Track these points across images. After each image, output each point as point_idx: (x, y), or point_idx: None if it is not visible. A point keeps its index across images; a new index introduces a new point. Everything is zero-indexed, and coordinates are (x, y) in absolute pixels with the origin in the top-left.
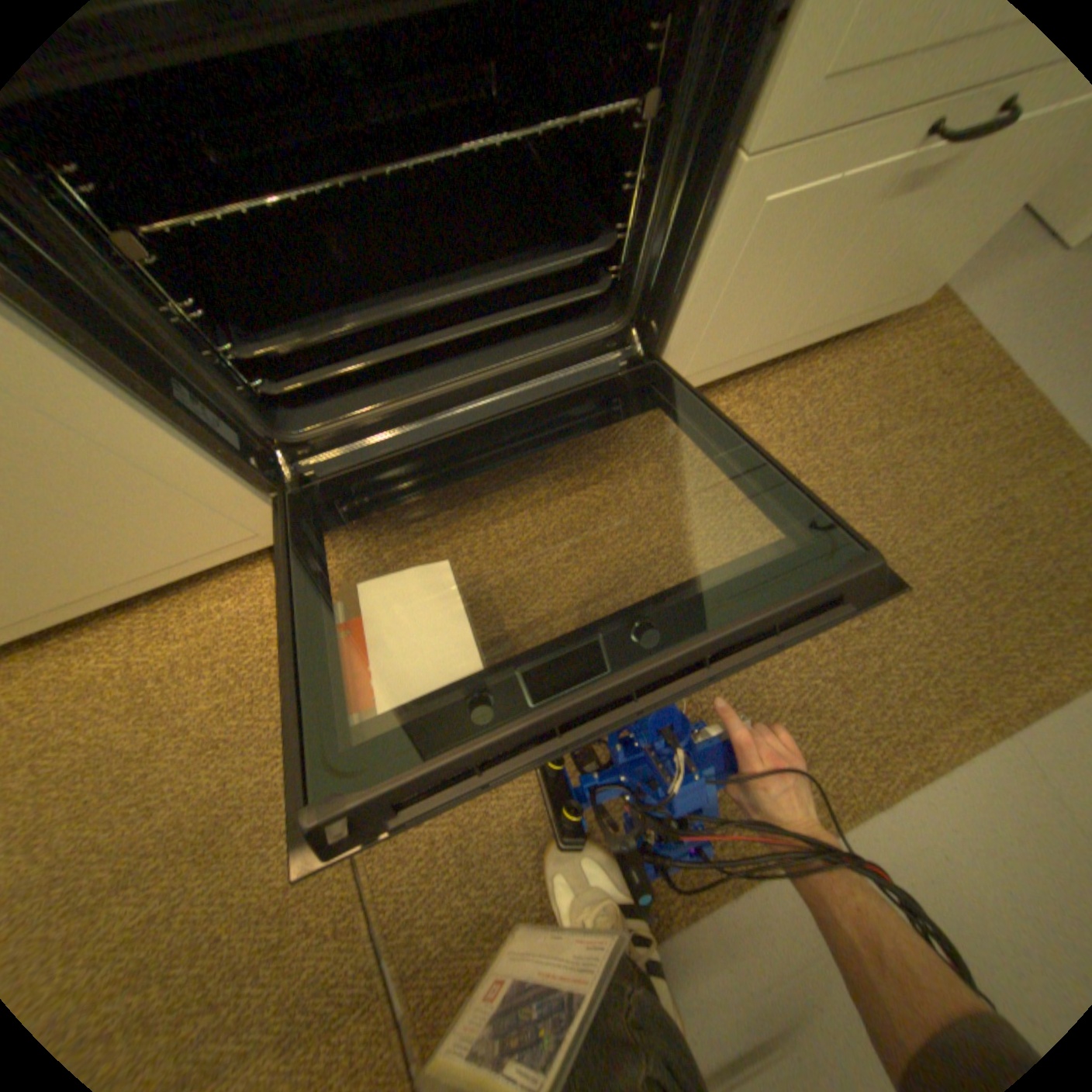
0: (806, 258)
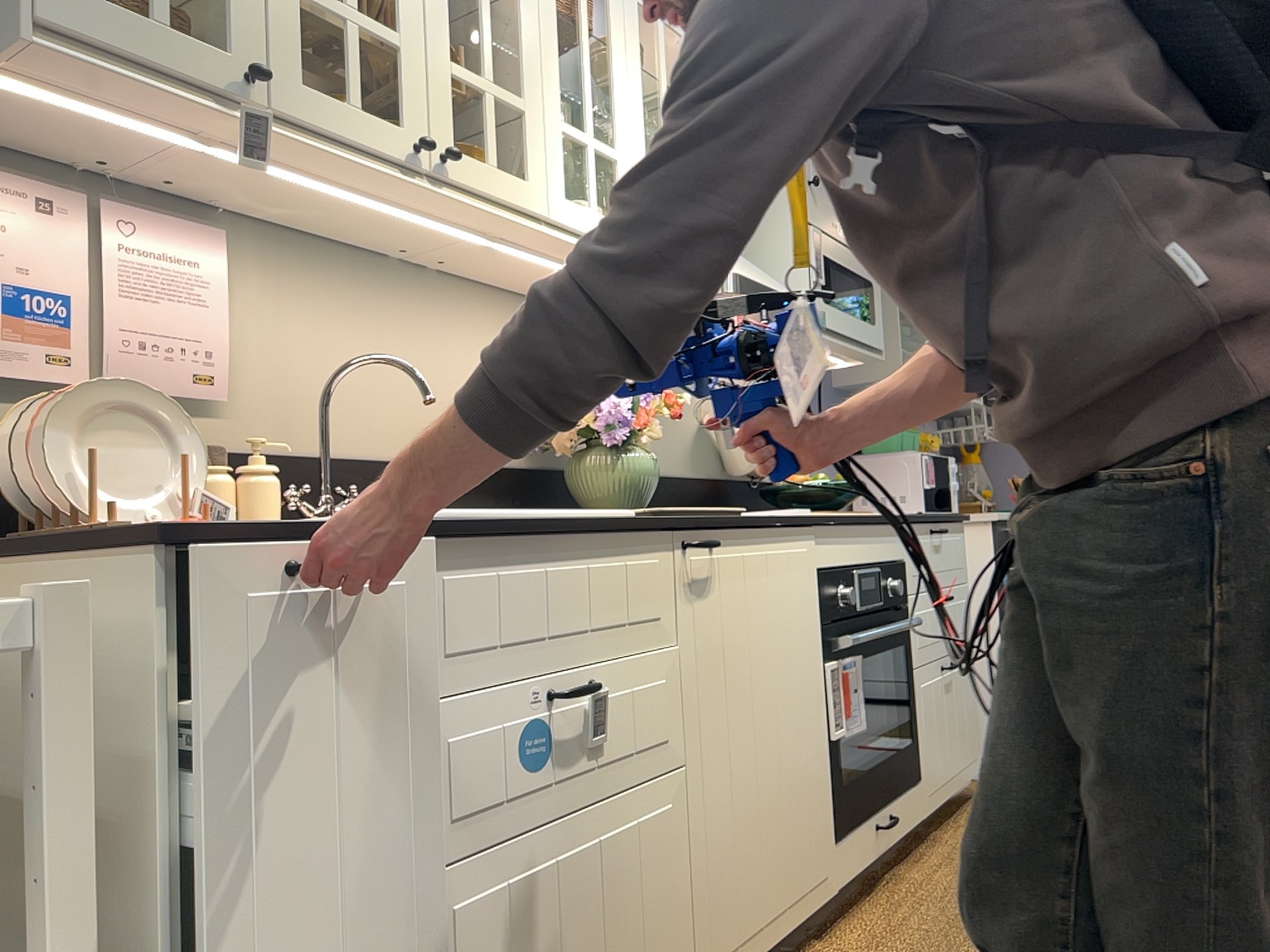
0: (940, 721)
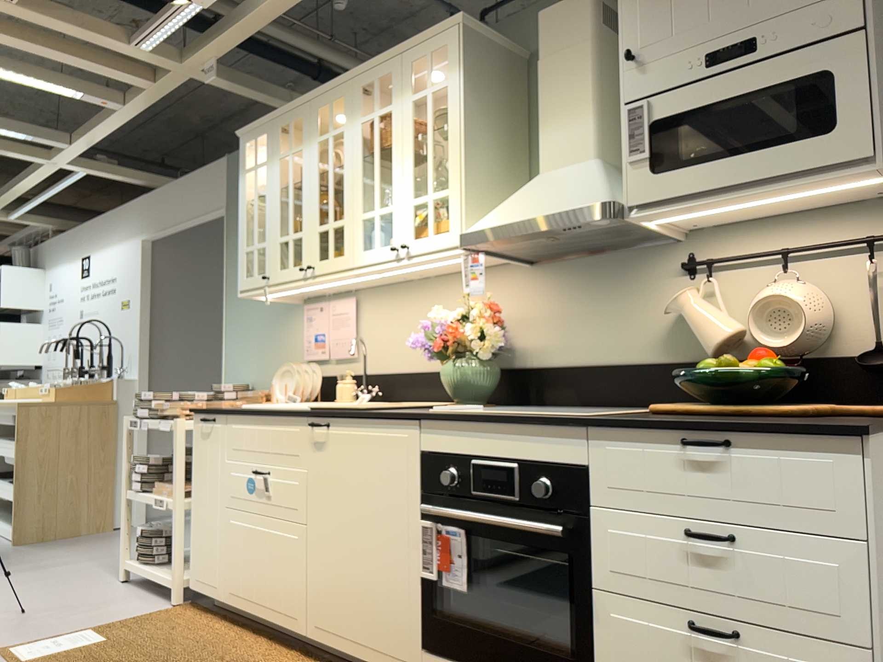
0: None
